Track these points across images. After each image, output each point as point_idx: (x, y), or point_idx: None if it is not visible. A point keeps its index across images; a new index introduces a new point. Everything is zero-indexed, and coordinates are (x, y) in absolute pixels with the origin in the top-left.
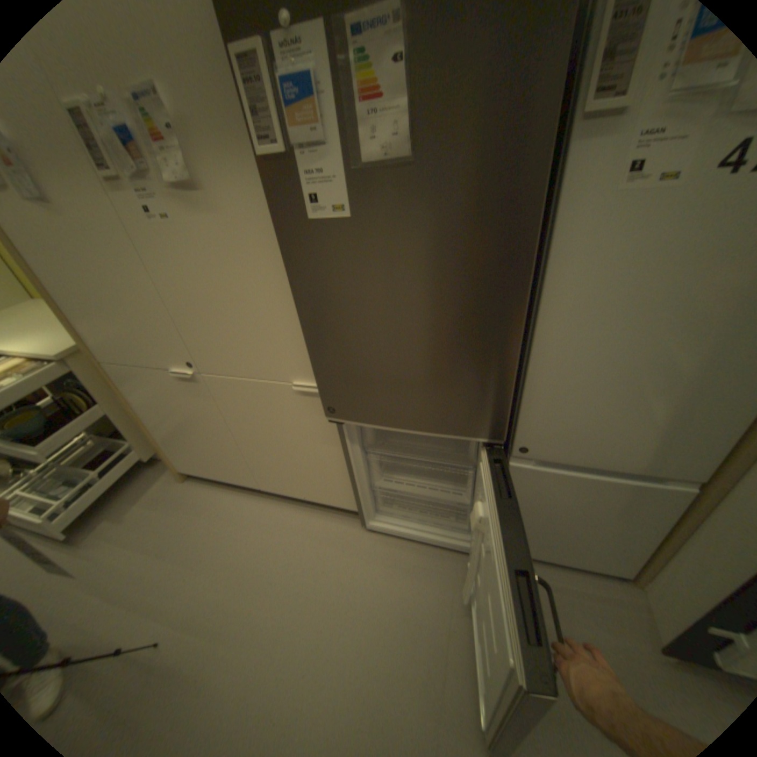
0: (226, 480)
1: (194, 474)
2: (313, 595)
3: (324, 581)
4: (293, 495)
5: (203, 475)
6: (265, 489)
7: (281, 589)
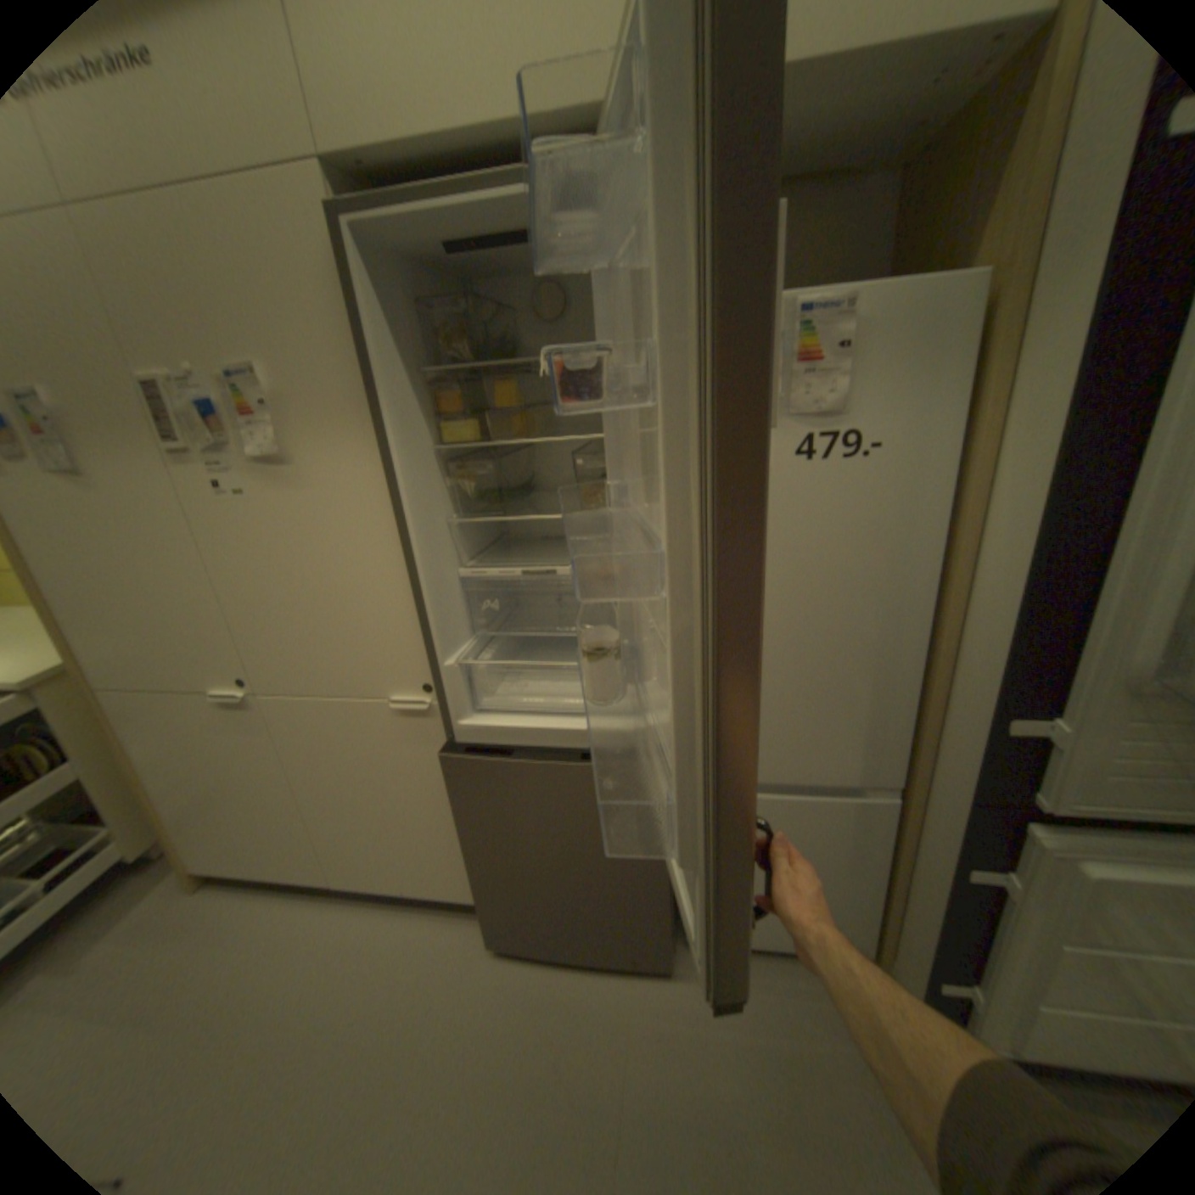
0: (272, 879)
1: (217, 873)
2: (409, 1053)
3: (428, 1027)
4: (382, 891)
5: (233, 874)
6: (337, 885)
7: (354, 1051)
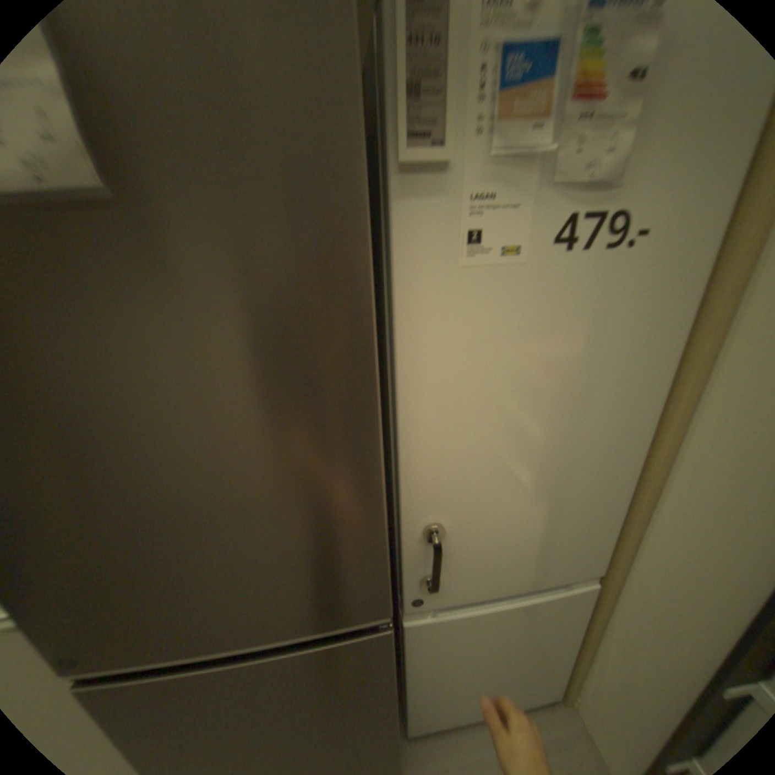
0: None
1: None
2: None
3: None
4: None
5: None
6: None
7: None
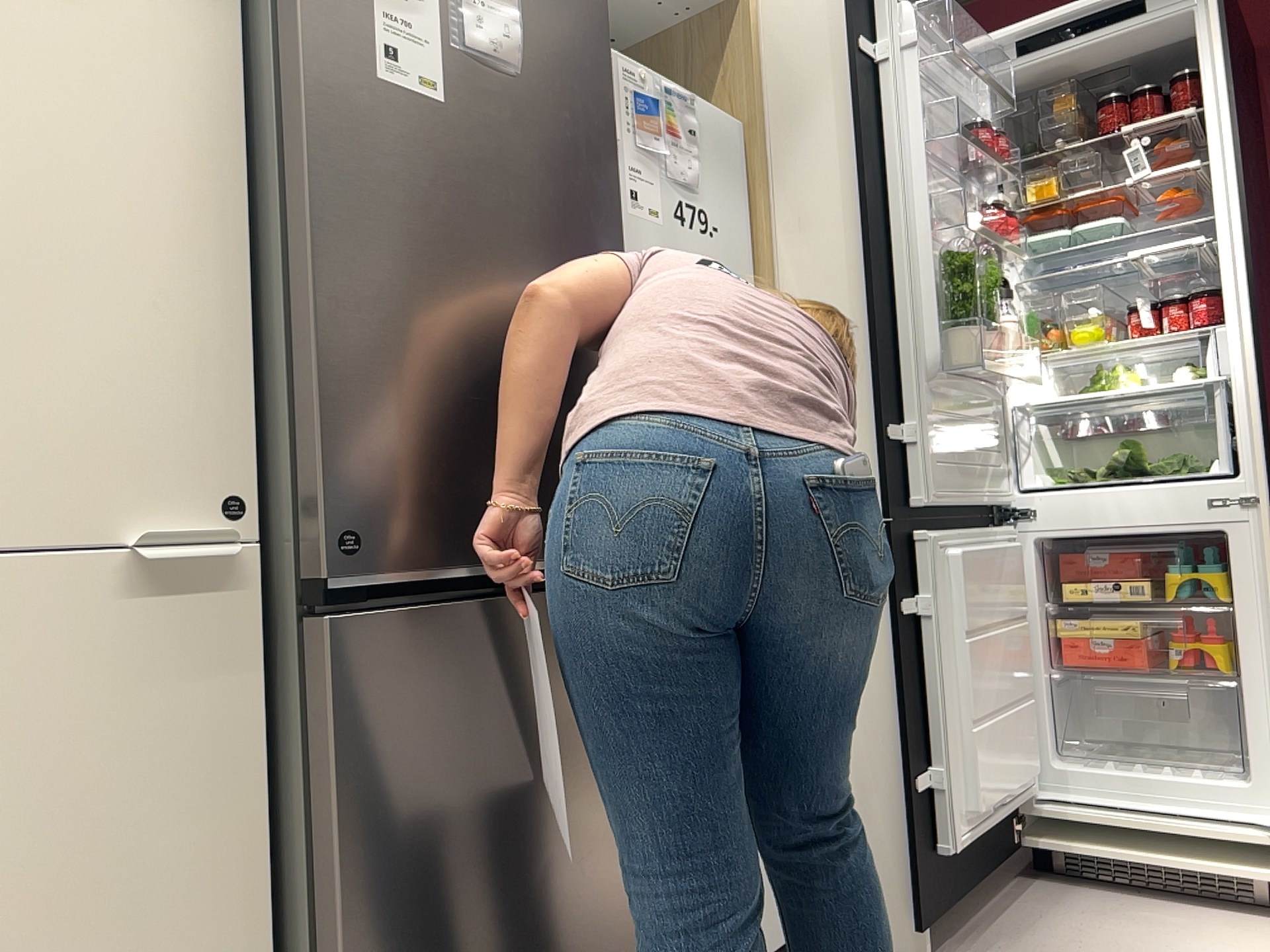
0: None
1: None
2: None
3: None
4: None
5: None
6: None
7: None
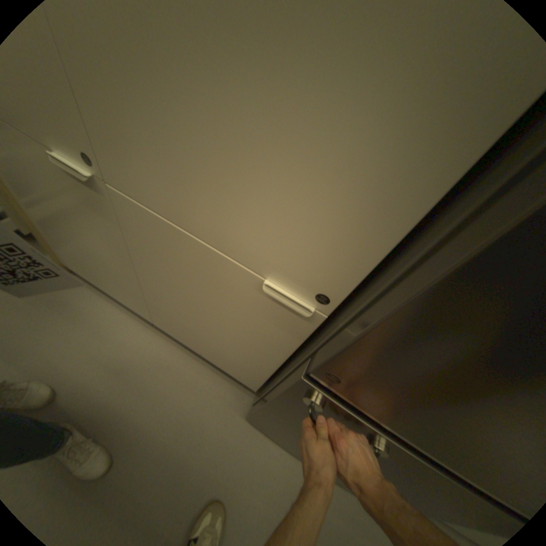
0: (118, 299)
1: (82, 275)
2: (183, 471)
3: (199, 456)
4: (189, 346)
5: (92, 282)
6: (160, 326)
7: (149, 452)
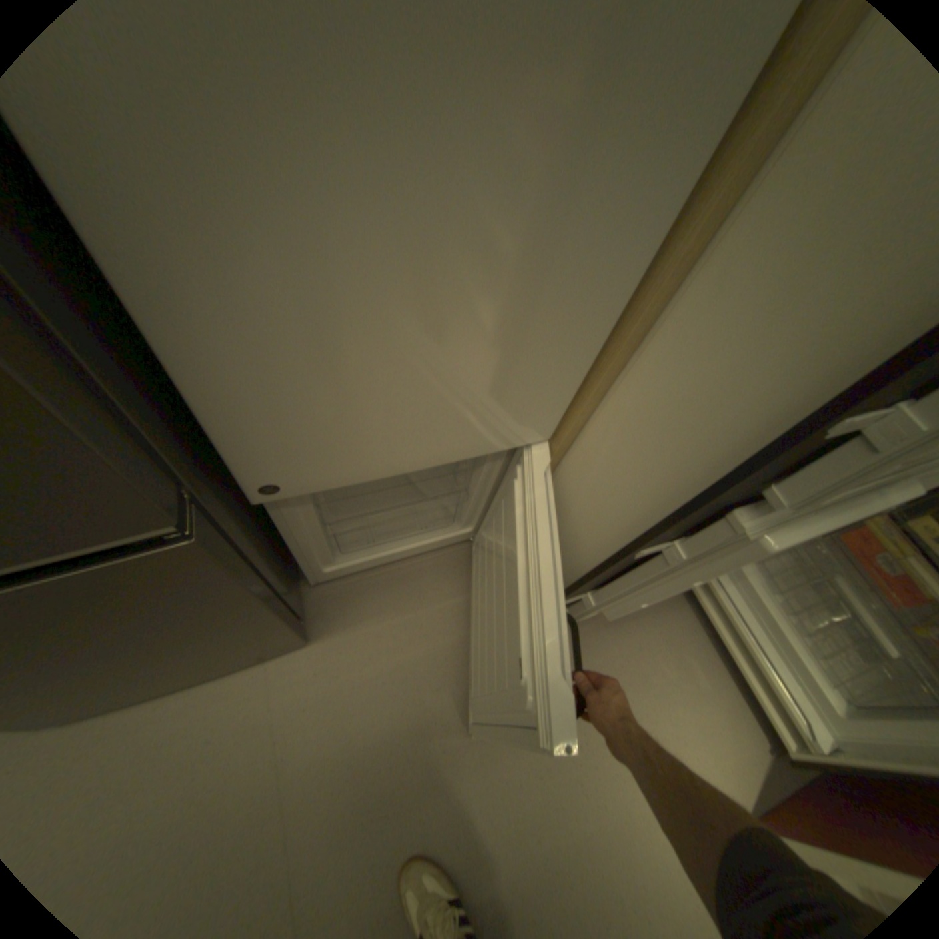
0: None
1: None
2: None
3: None
4: None
5: None
6: None
7: None
